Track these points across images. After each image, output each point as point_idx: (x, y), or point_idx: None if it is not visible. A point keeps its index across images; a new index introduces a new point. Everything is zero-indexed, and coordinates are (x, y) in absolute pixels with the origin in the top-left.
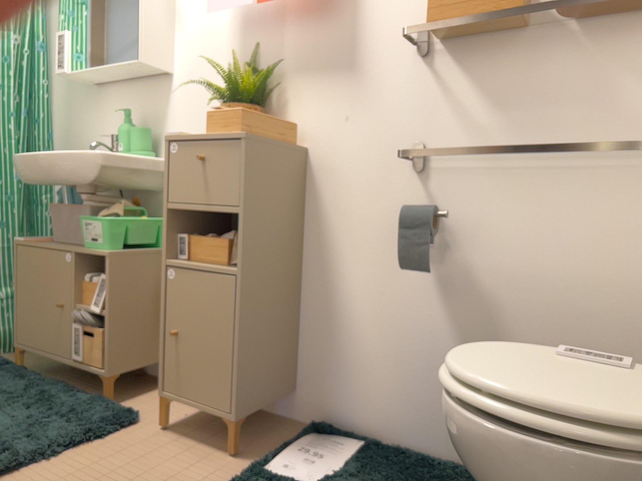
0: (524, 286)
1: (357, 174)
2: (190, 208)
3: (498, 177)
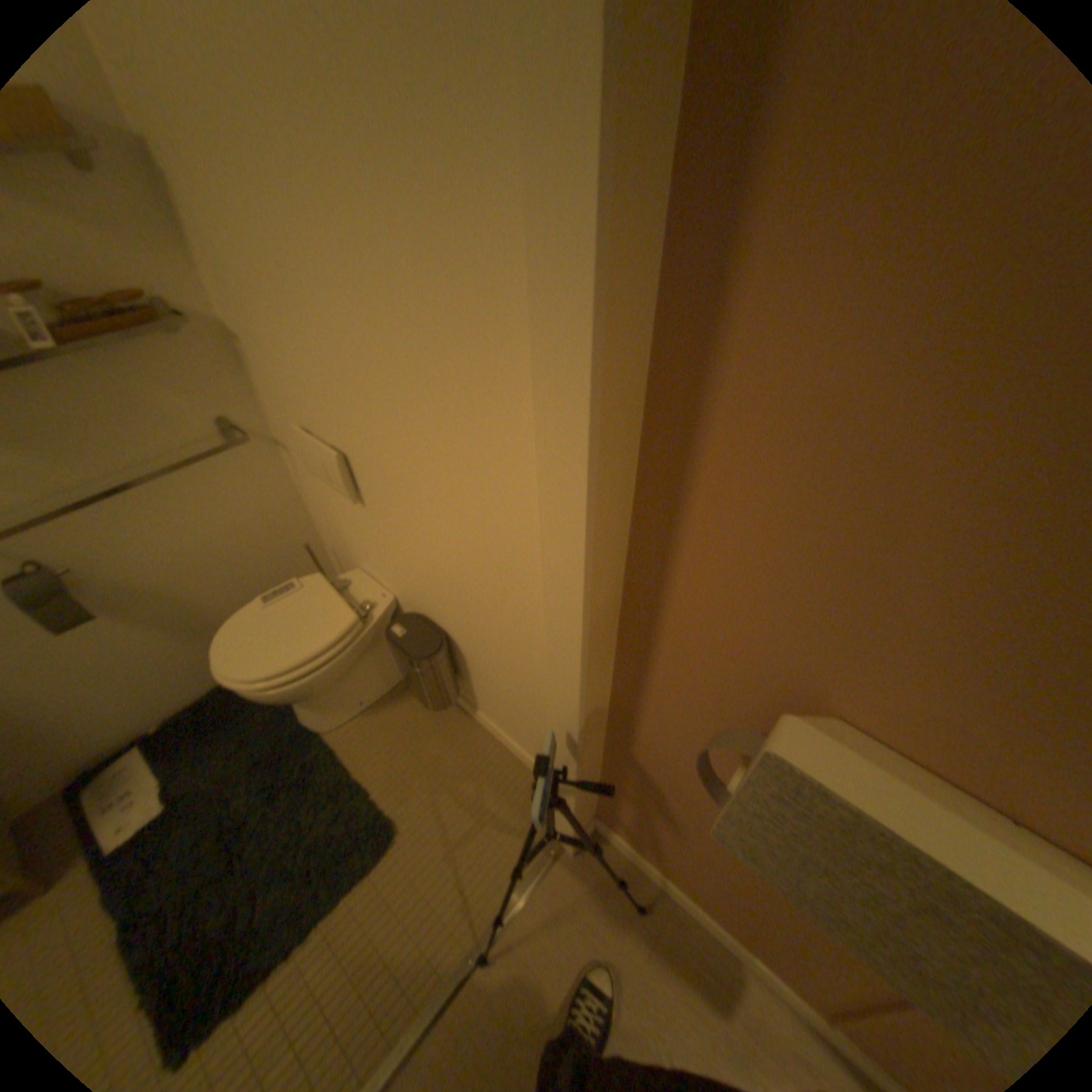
0: (174, 567)
1: None
2: None
3: (81, 508)
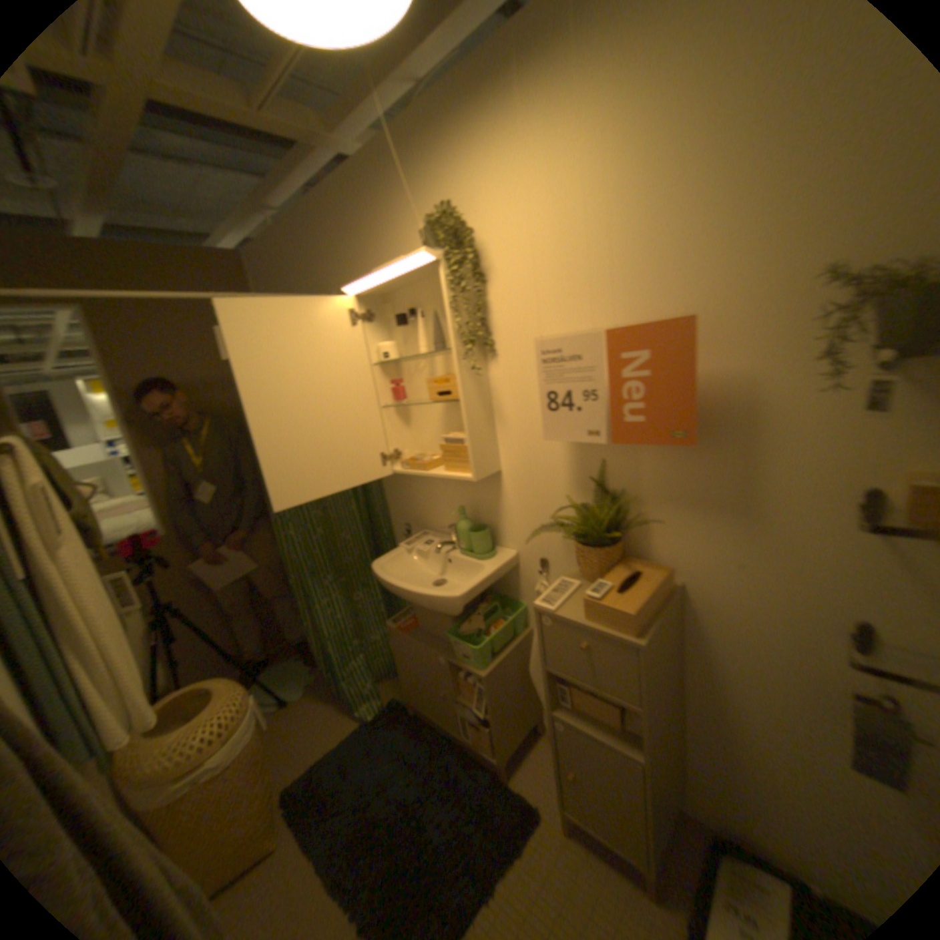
0: None
1: (760, 628)
2: (576, 683)
3: None
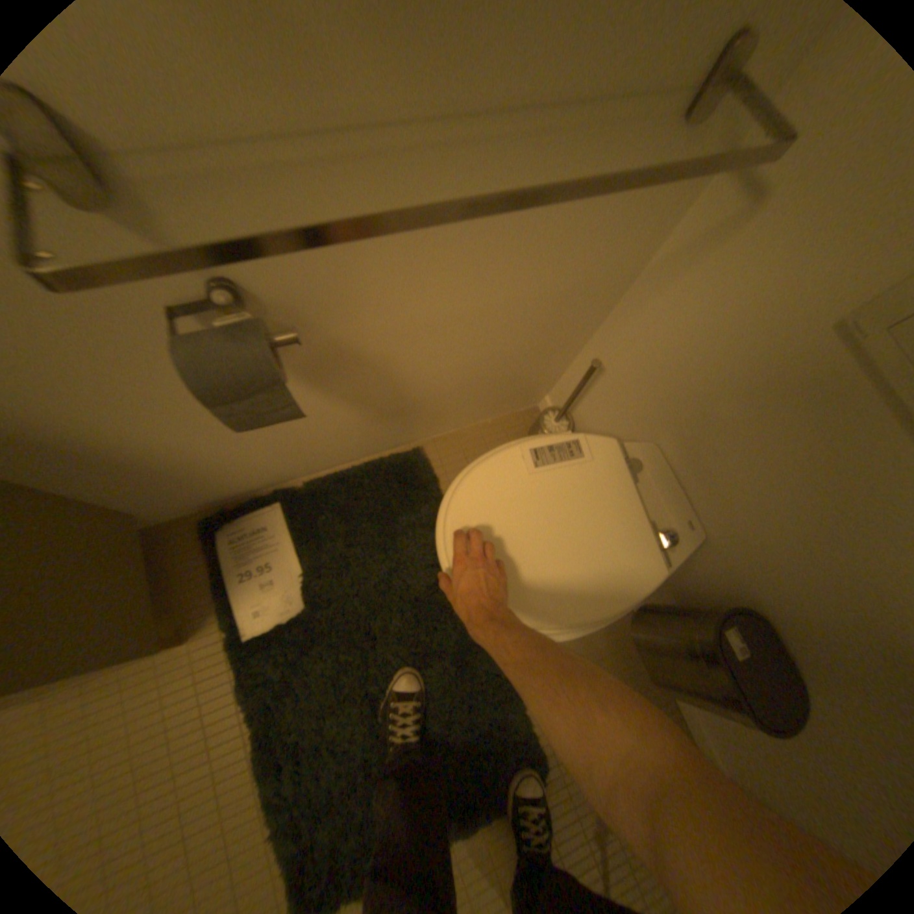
0: (423, 331)
1: None
2: None
3: (360, 175)
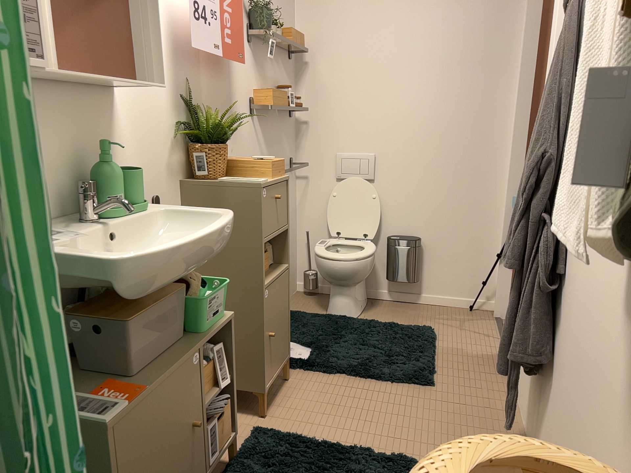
0: None
1: None
2: (274, 236)
3: None
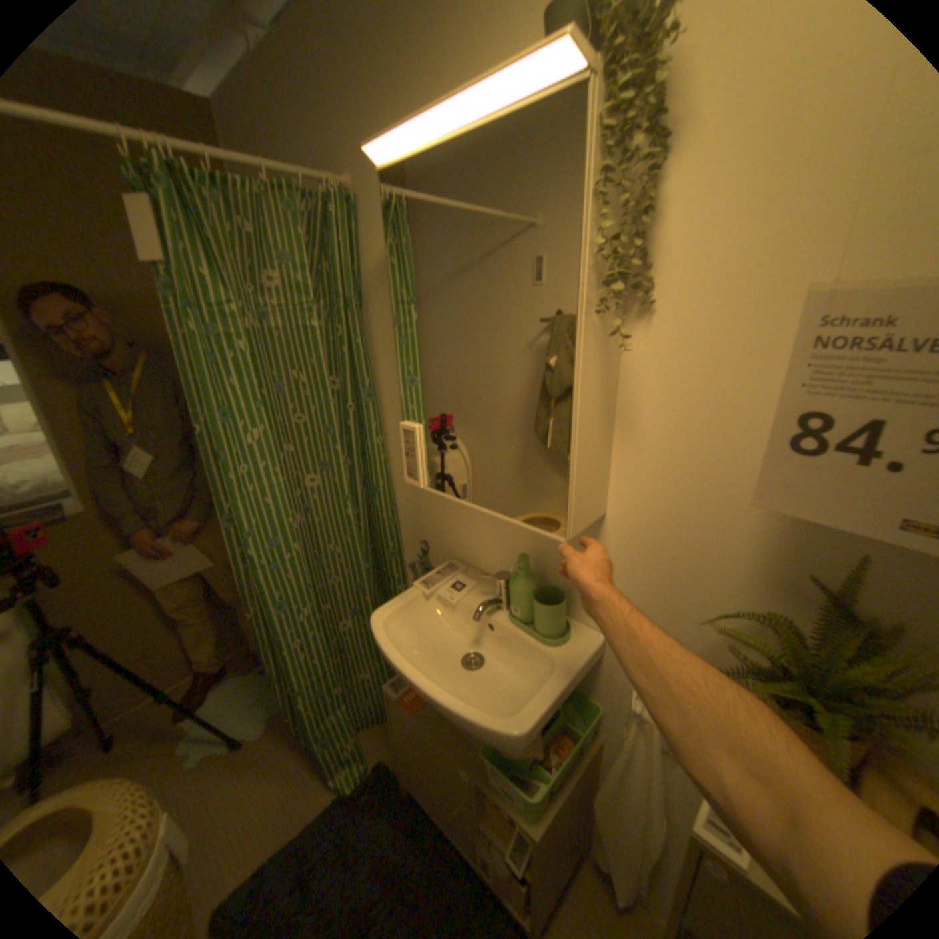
0: None
1: None
2: None
3: None
